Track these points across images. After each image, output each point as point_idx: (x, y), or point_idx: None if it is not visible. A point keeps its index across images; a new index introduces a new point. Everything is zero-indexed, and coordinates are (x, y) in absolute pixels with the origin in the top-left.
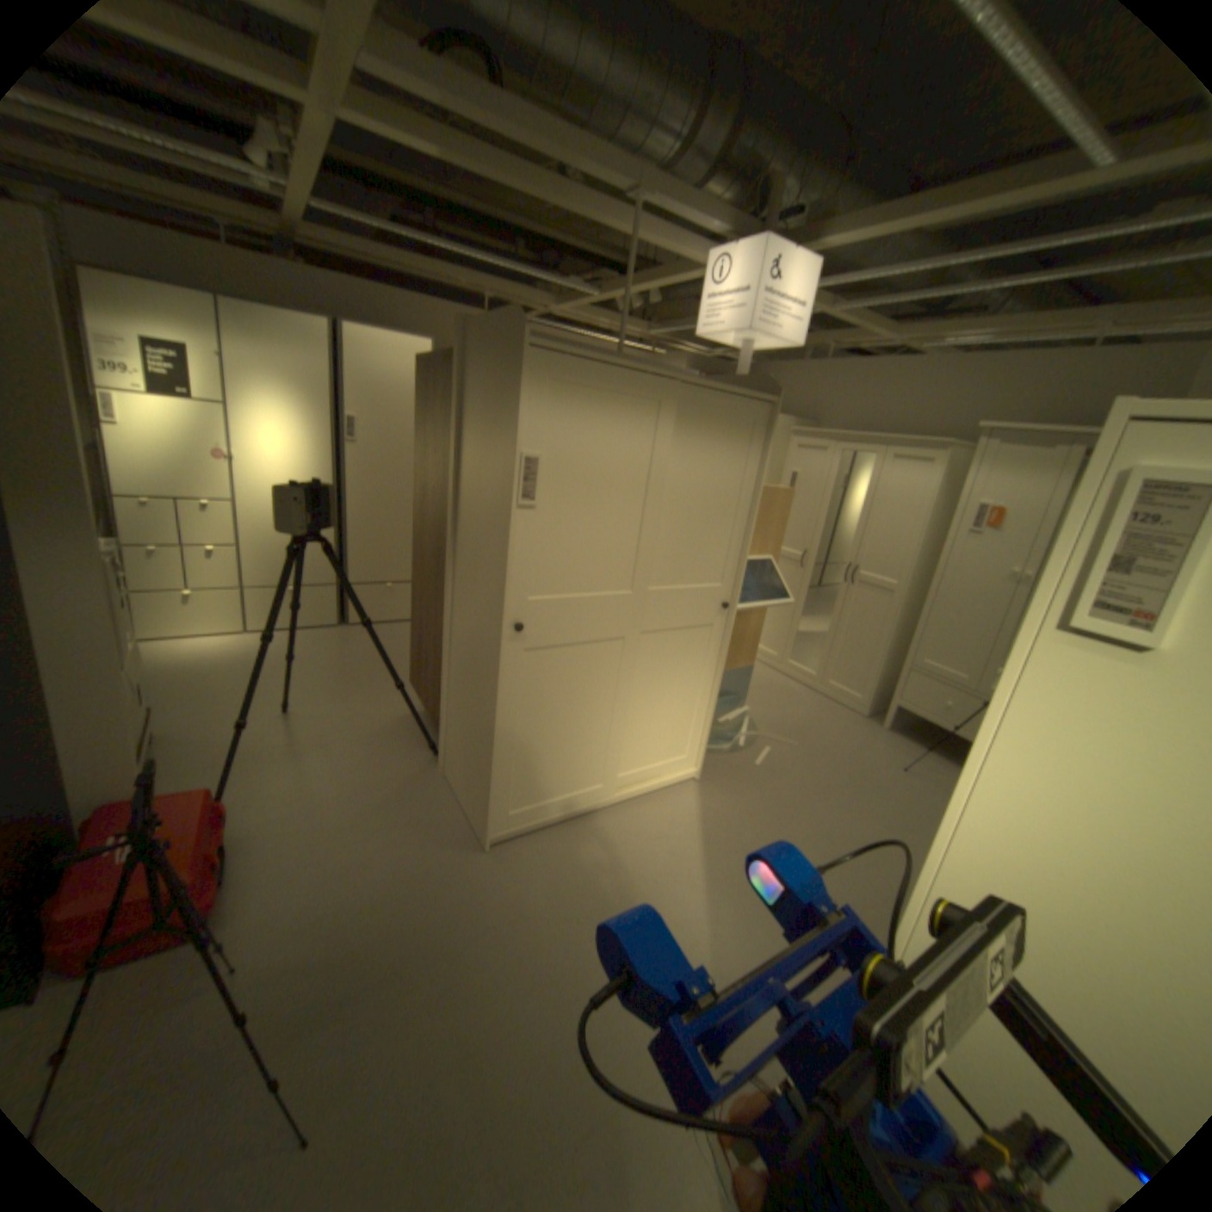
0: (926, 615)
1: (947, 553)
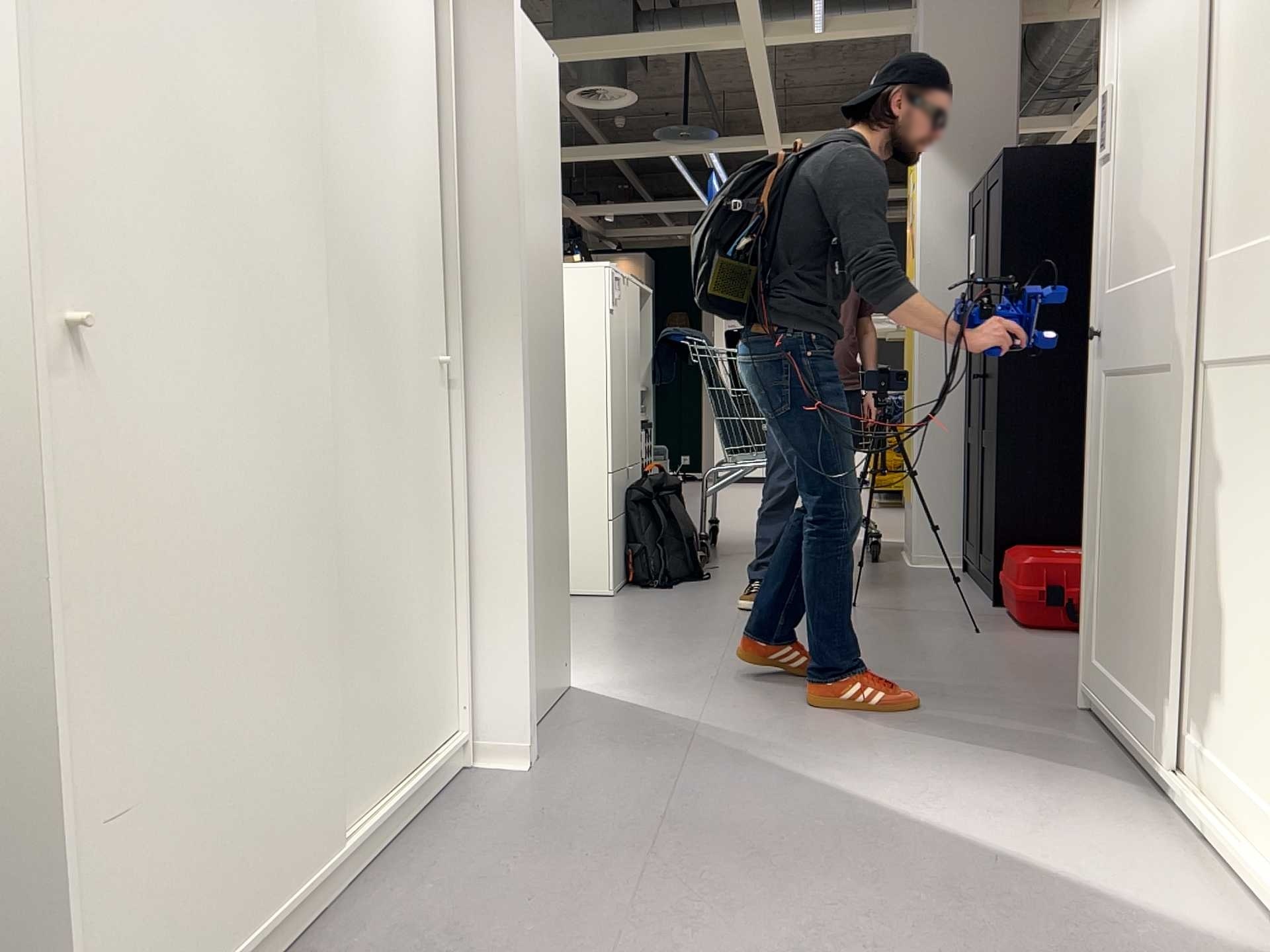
0: None
1: None
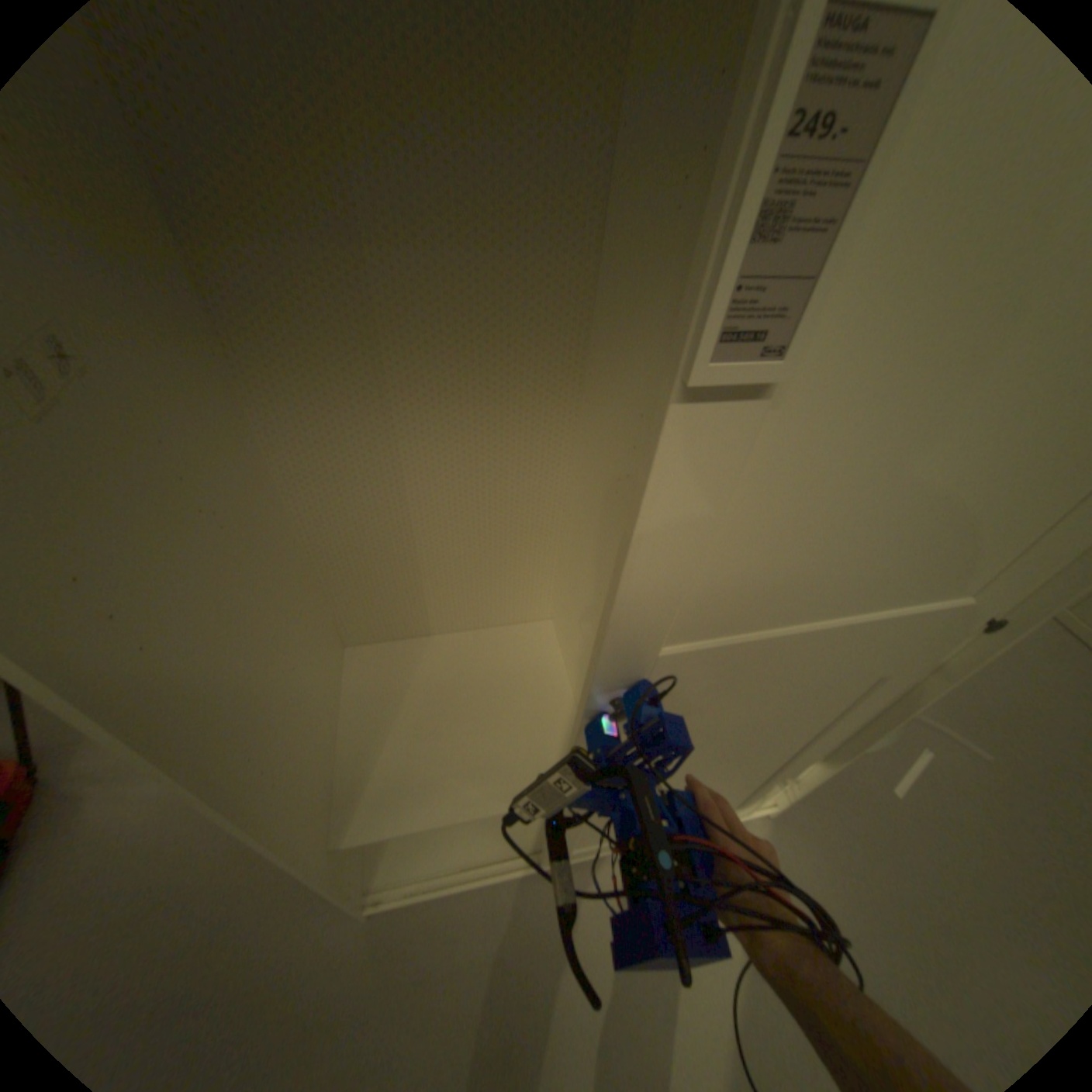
0: None
1: None
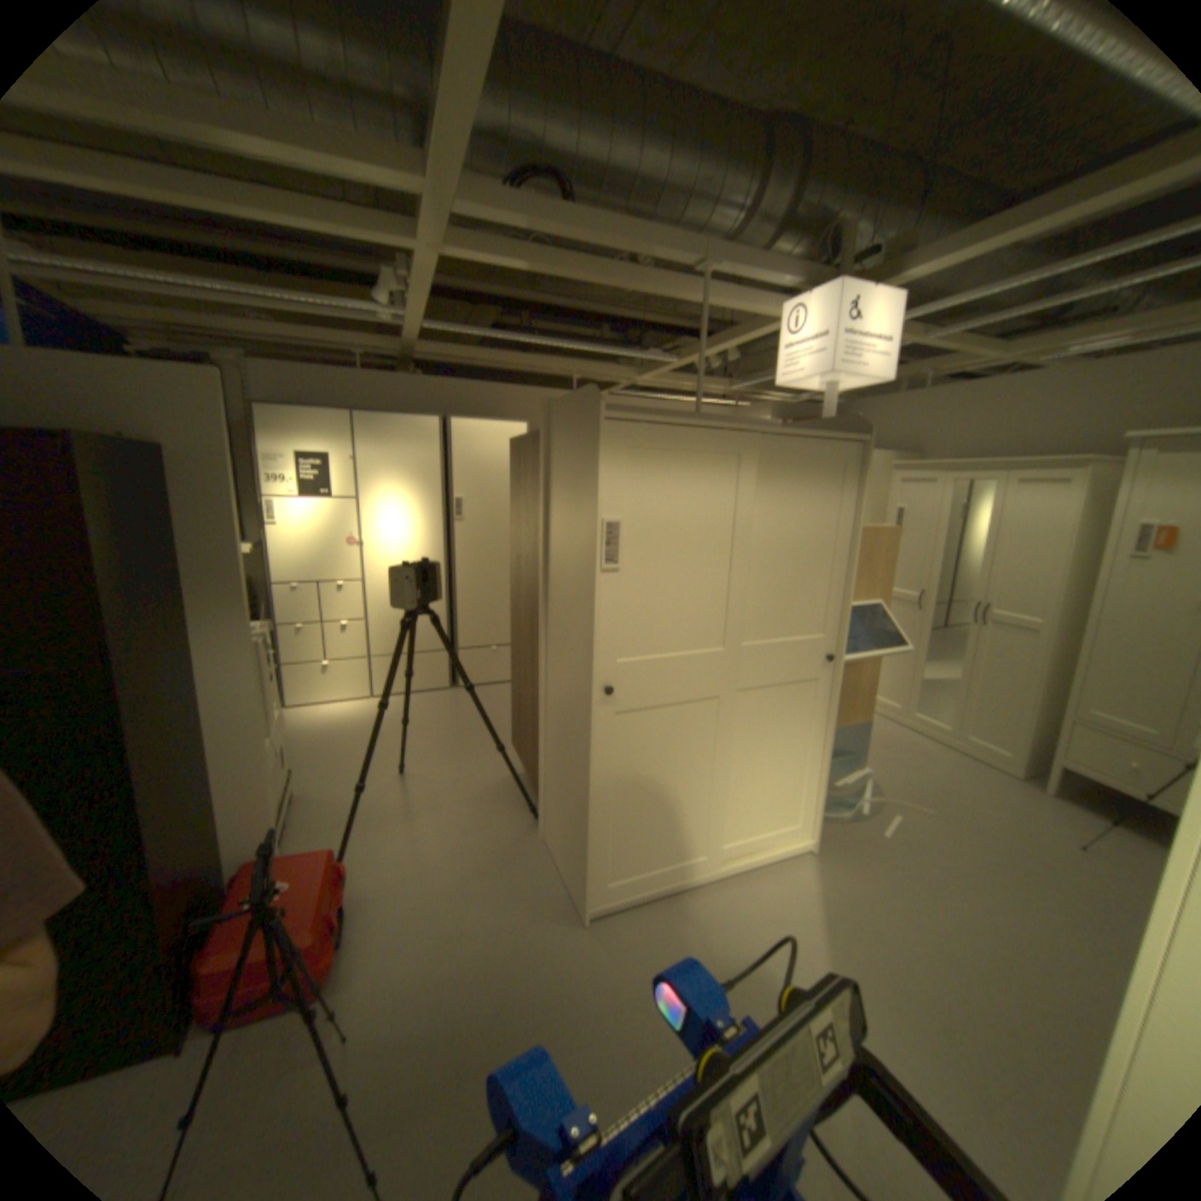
0: (1087, 657)
1: (1105, 583)
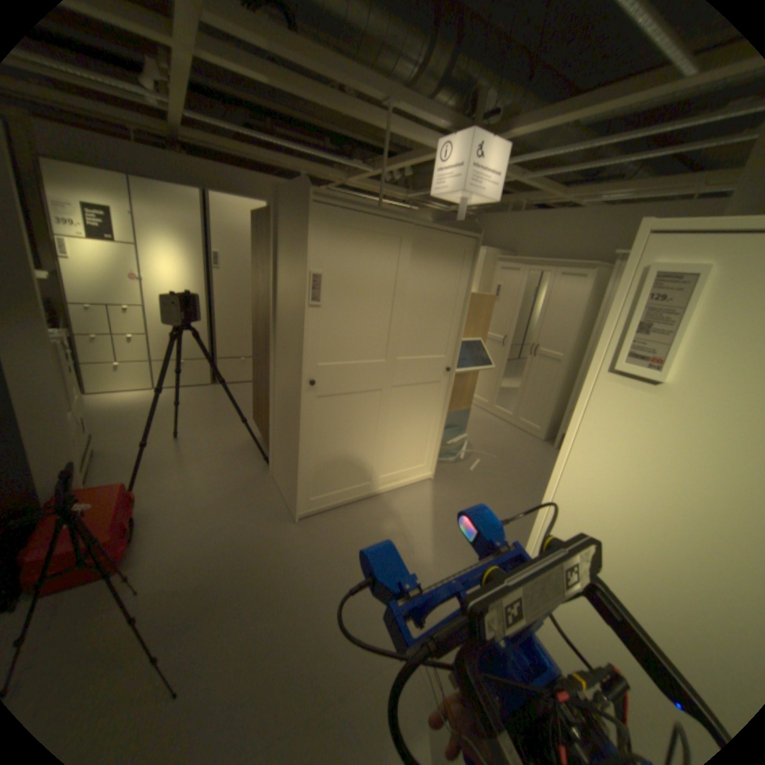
0: (582, 376)
1: (596, 335)
